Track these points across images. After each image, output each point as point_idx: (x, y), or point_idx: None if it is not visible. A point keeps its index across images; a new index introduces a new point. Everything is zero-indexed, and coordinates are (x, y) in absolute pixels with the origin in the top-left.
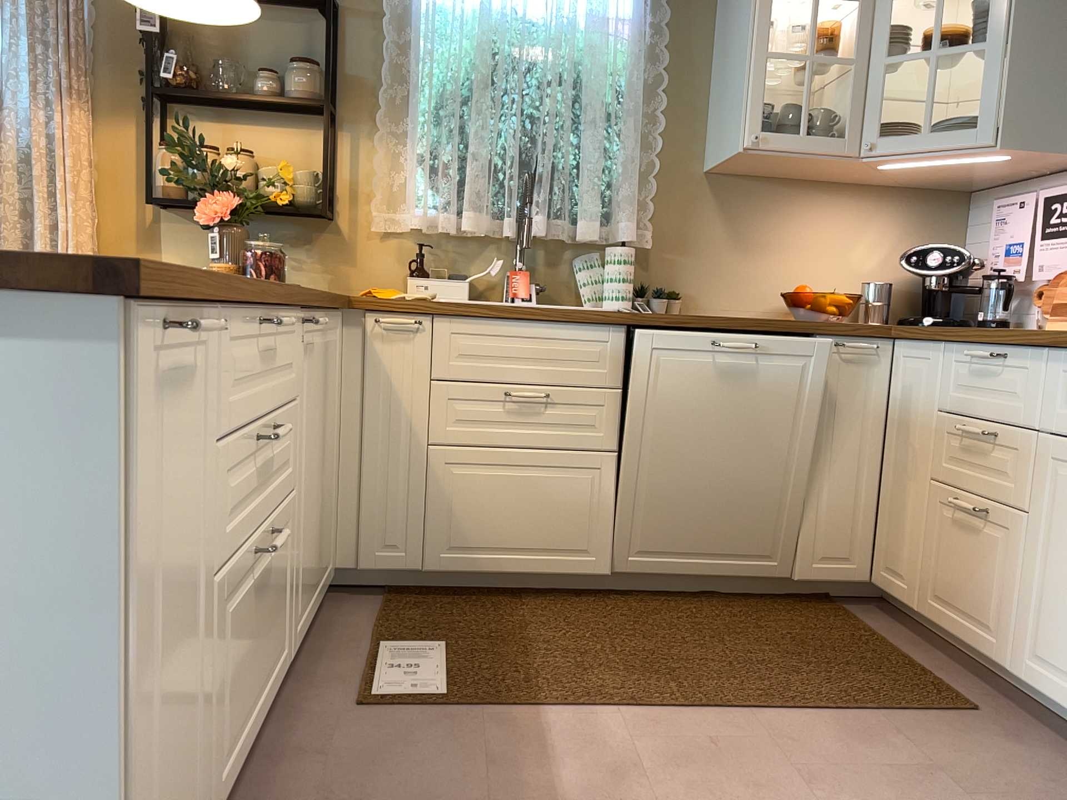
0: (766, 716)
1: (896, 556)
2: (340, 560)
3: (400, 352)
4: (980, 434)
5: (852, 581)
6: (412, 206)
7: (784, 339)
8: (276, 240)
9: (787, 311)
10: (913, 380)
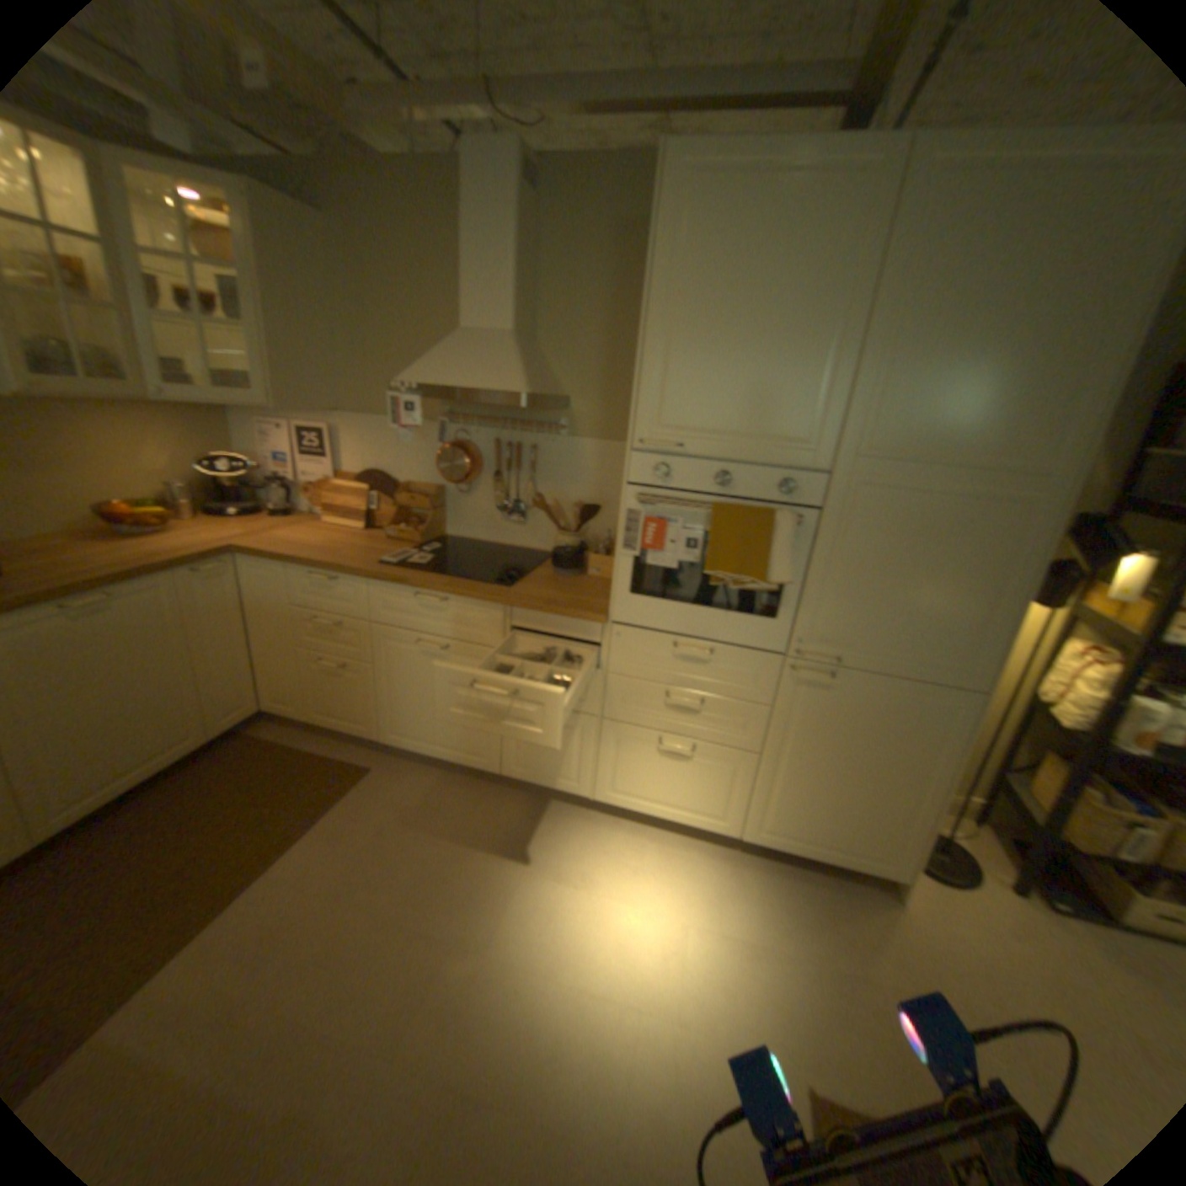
0: (270, 870)
1: (274, 694)
2: None
3: None
4: (327, 624)
5: (244, 719)
6: None
7: (140, 583)
8: None
9: (90, 522)
10: (256, 584)
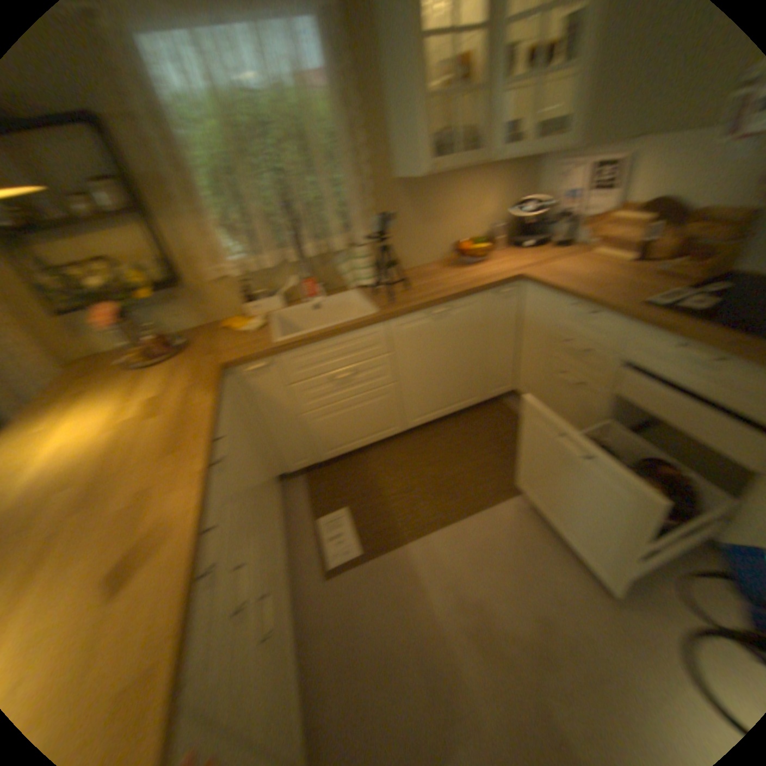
0: (497, 507)
1: (525, 383)
2: (273, 475)
3: (260, 382)
4: (578, 349)
5: (504, 392)
6: (221, 261)
7: (464, 300)
8: (144, 308)
9: (449, 253)
10: (532, 305)
